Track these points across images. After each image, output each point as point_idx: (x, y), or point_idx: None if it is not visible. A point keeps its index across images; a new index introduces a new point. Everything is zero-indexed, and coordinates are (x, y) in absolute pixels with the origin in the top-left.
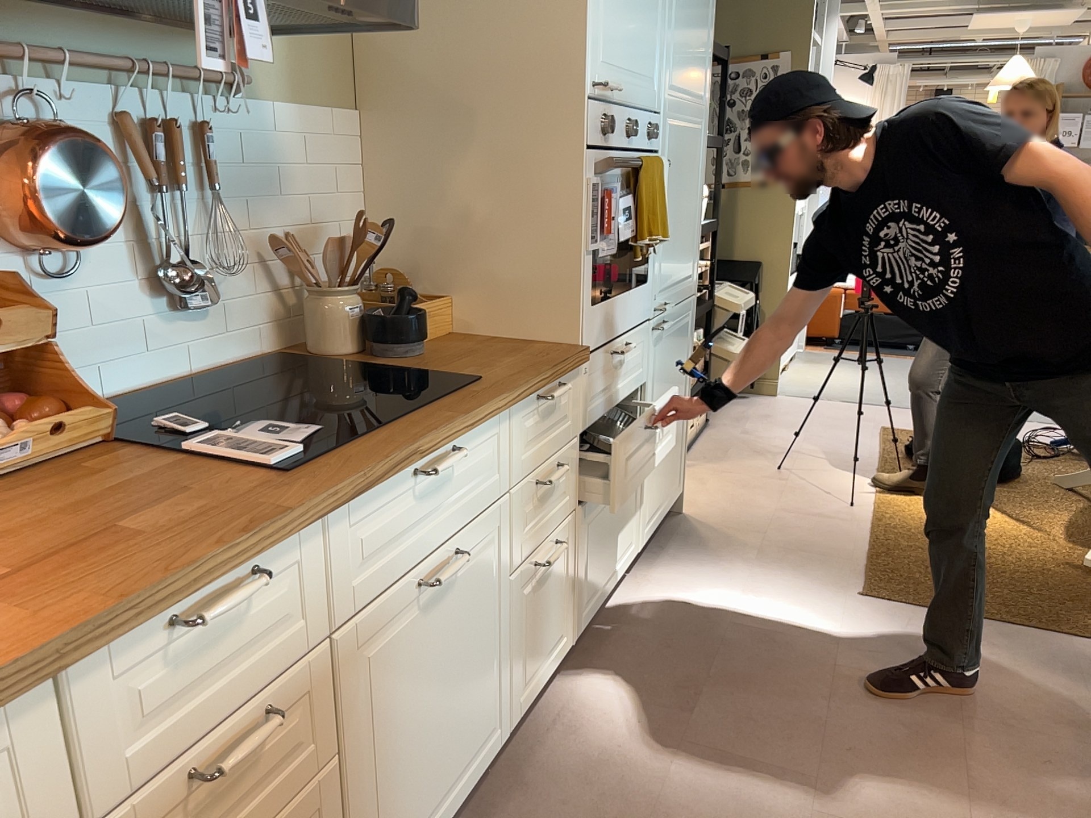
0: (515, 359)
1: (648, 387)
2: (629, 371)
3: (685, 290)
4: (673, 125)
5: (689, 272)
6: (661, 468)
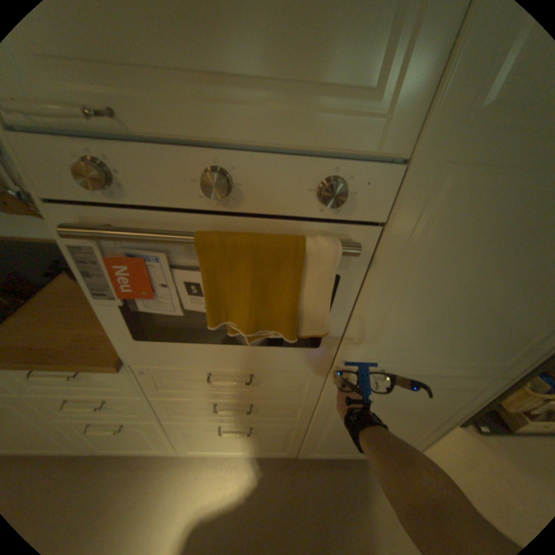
0: (59, 333)
1: (318, 406)
2: (263, 390)
3: (469, 373)
4: (480, 178)
5: (489, 362)
6: (350, 443)
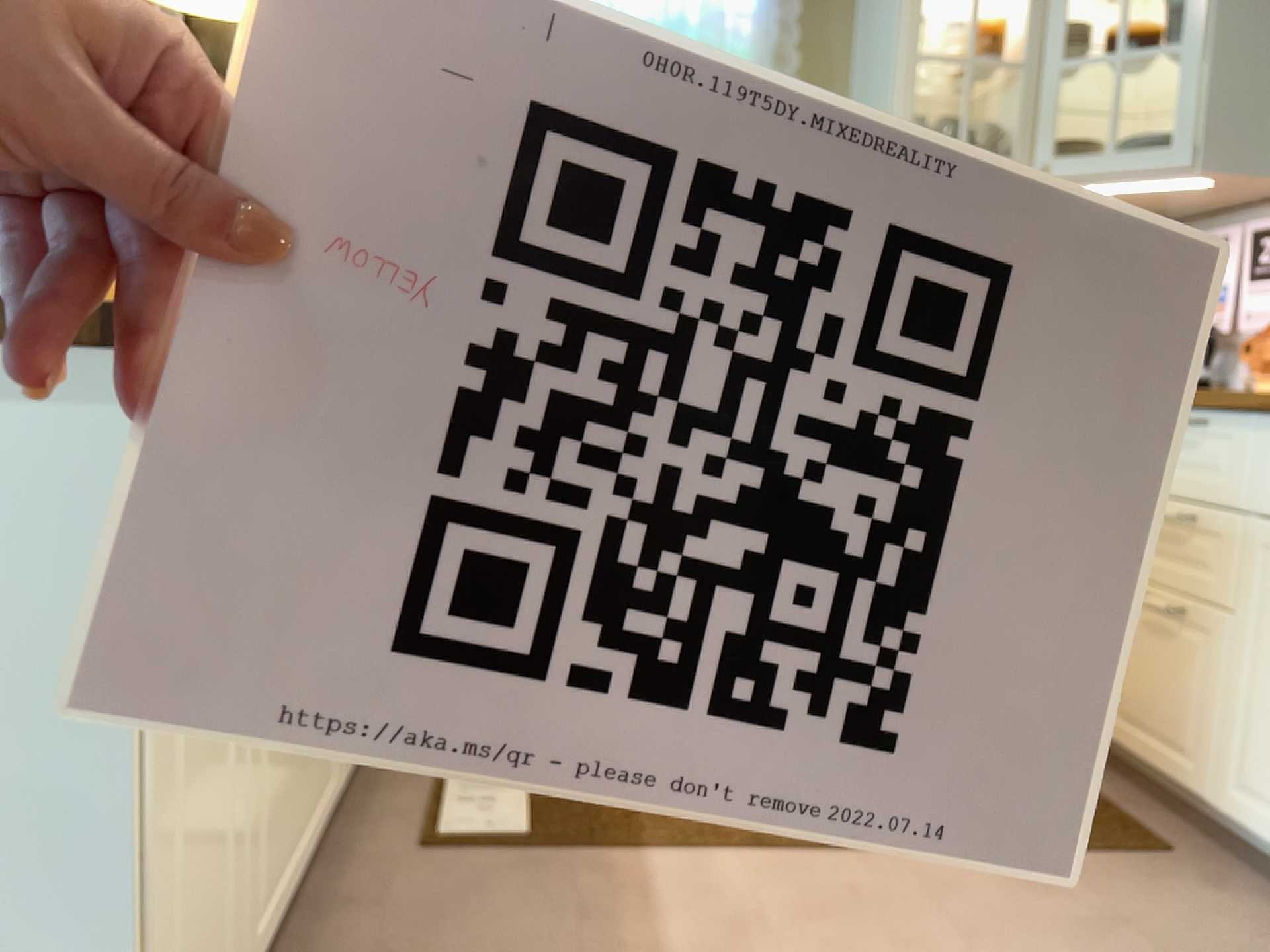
0: None
1: None
2: None
3: None
4: None
5: None
6: None
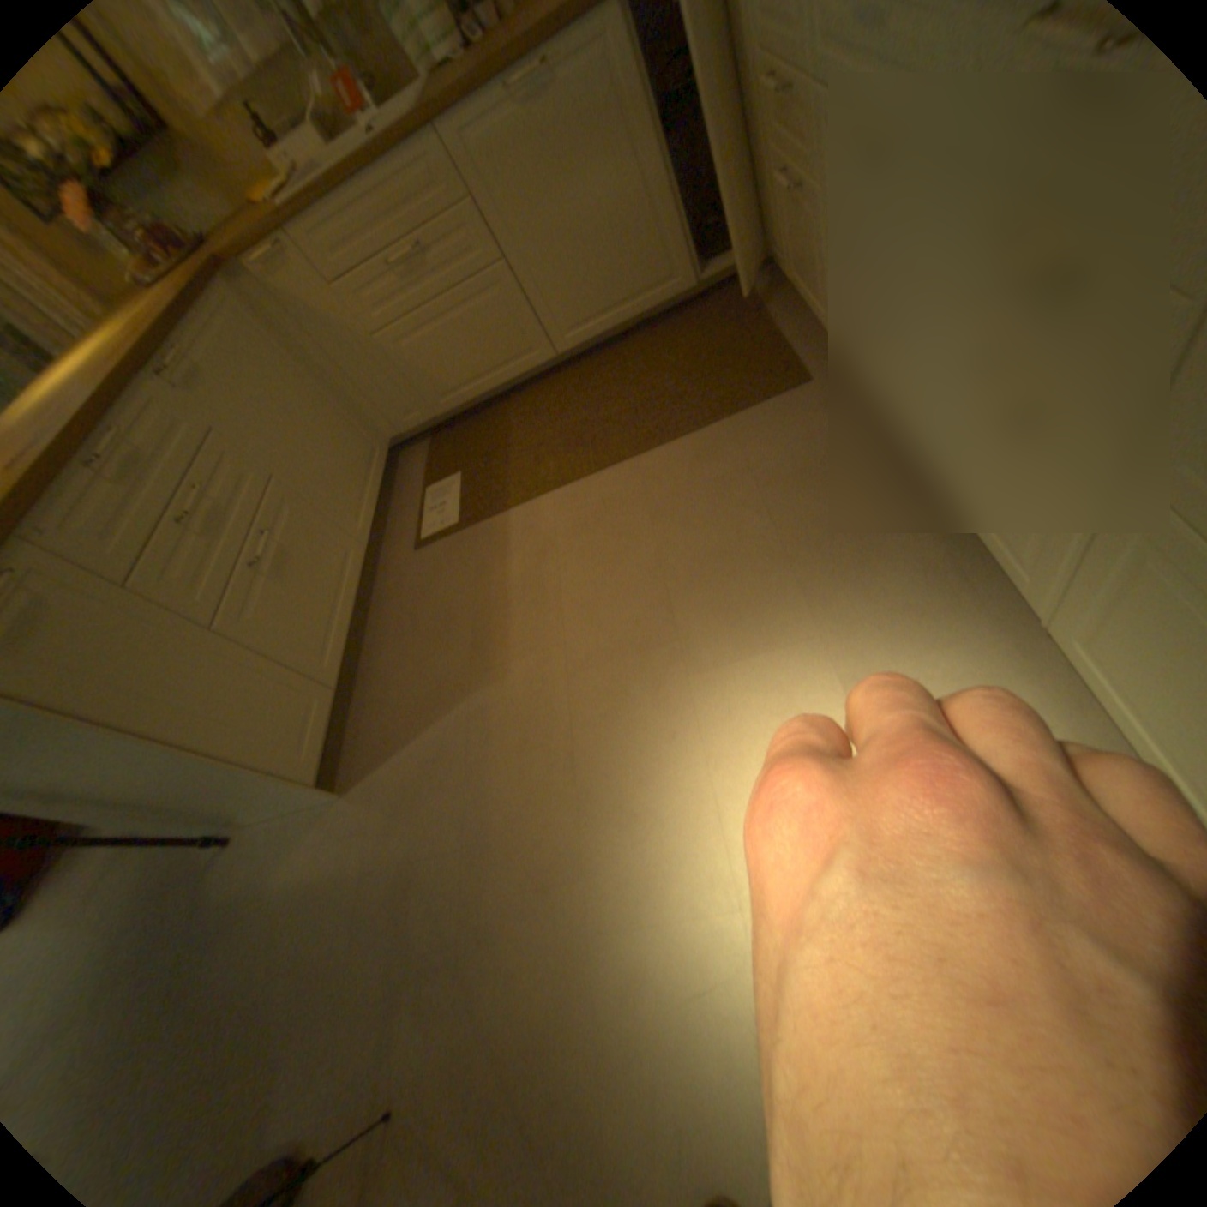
0: None
1: None
2: None
3: None
4: None
5: None
6: None
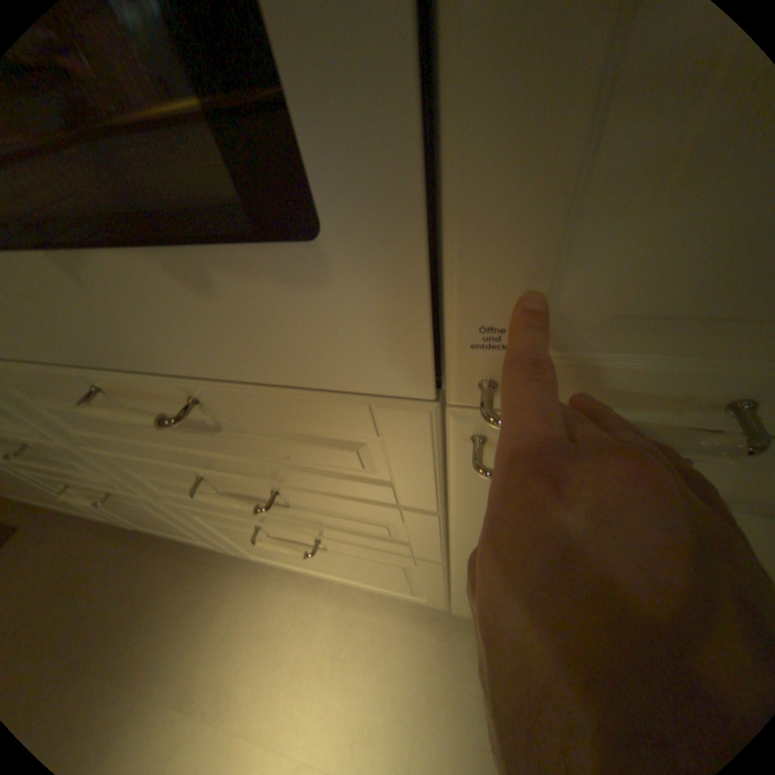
0: None
1: (450, 524)
2: (270, 456)
3: None
4: None
5: None
6: None
